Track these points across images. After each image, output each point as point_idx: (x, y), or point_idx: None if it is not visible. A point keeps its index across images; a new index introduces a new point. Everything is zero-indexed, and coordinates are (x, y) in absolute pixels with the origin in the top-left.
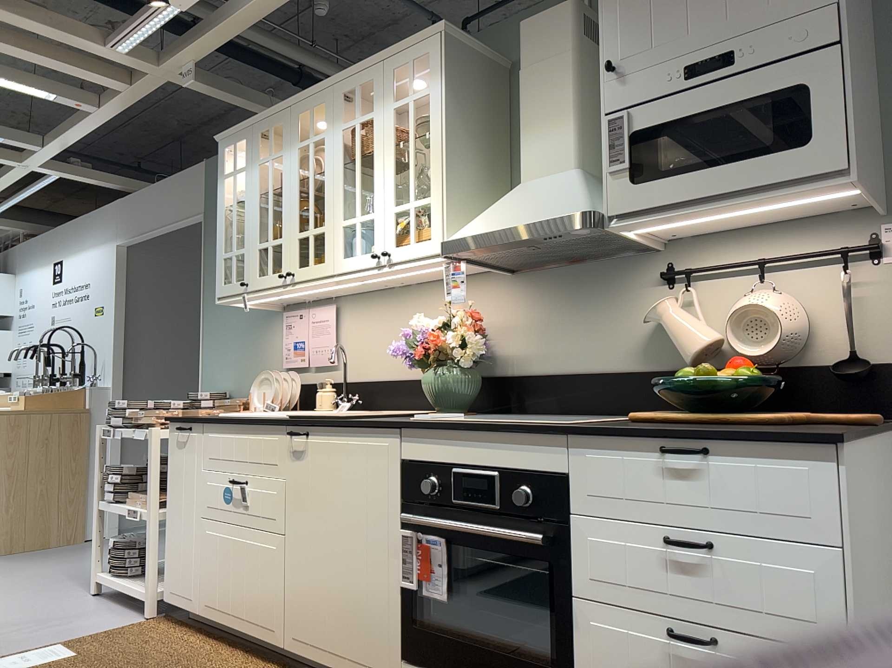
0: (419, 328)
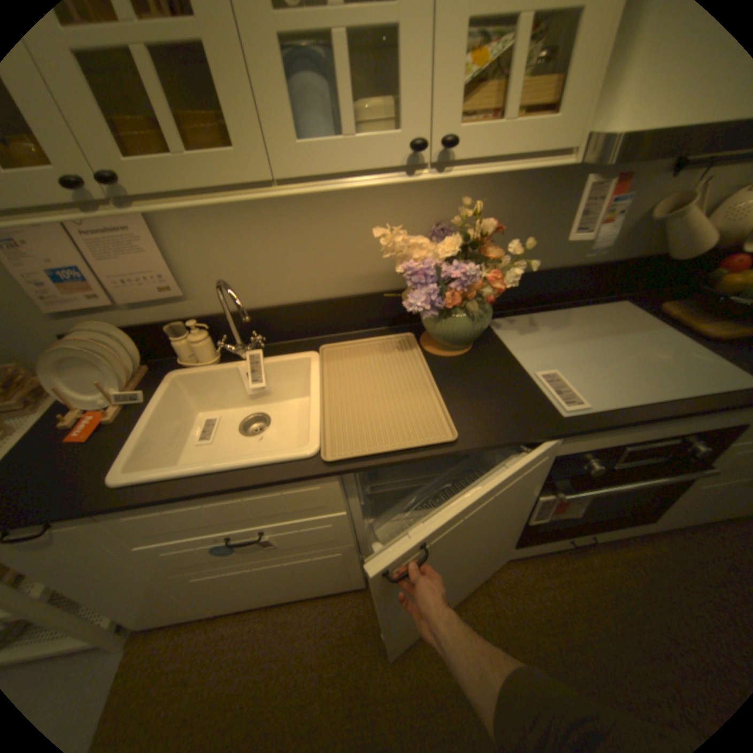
0: (394, 246)
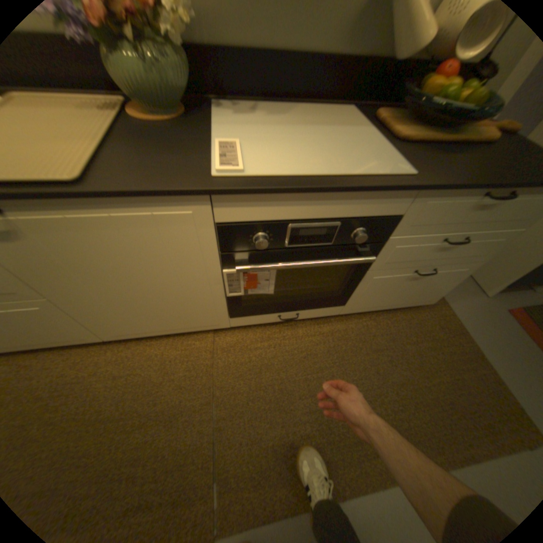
0: None
